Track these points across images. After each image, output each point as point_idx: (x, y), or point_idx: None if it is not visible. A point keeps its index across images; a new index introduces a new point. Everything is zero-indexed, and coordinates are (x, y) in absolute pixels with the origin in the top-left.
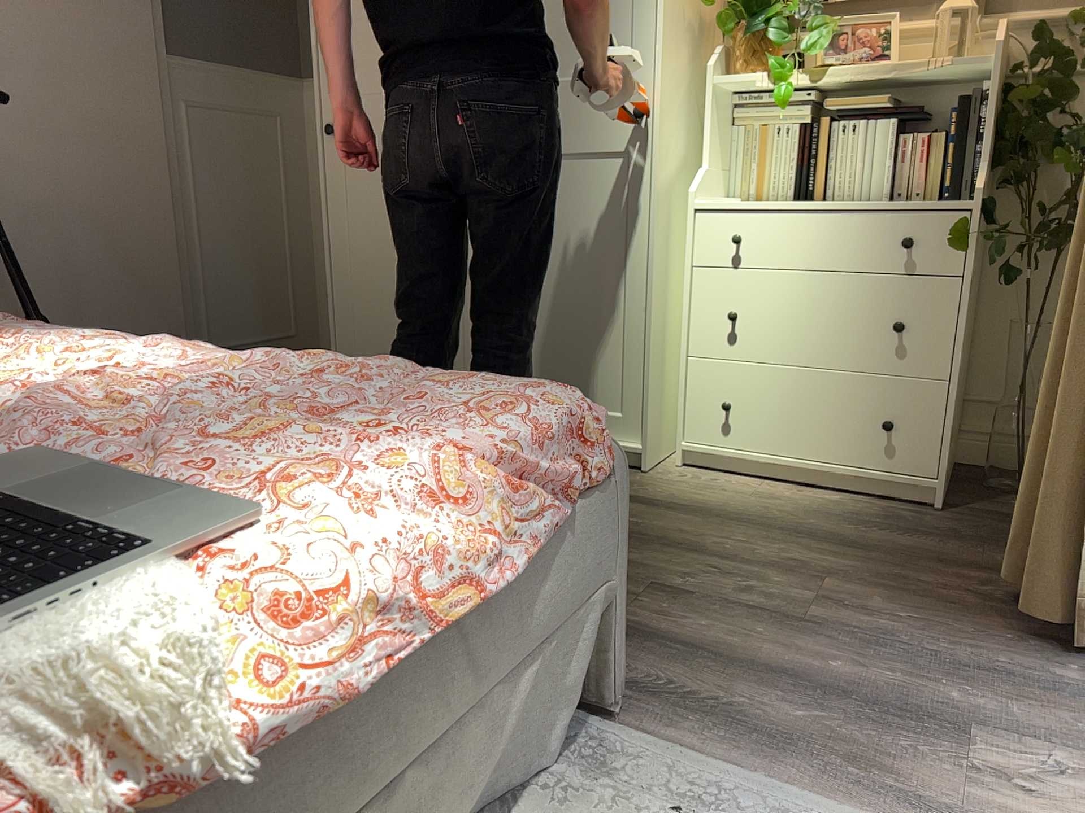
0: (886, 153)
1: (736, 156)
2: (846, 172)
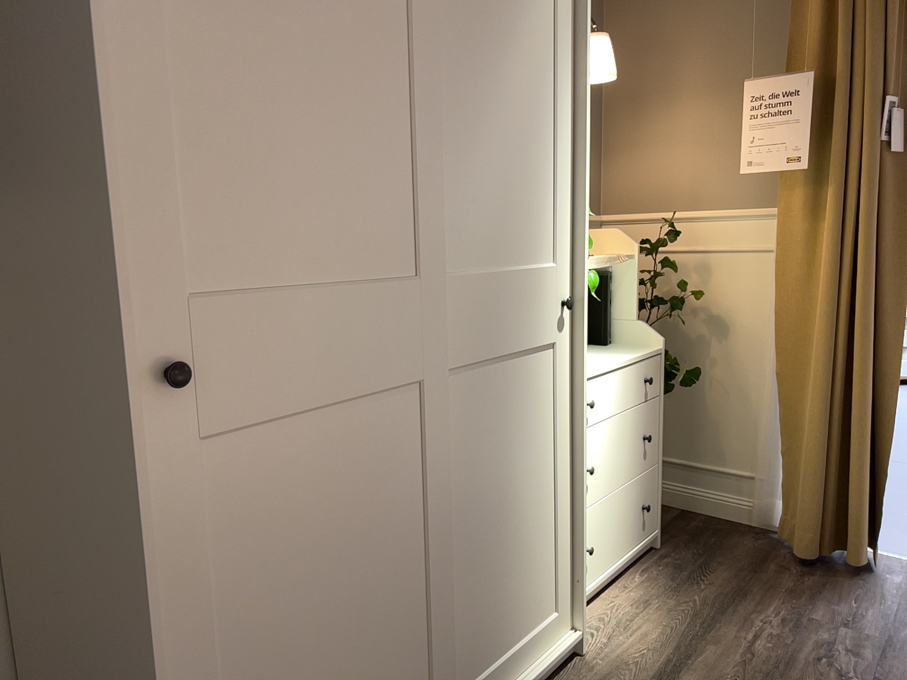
0: None
1: None
2: None
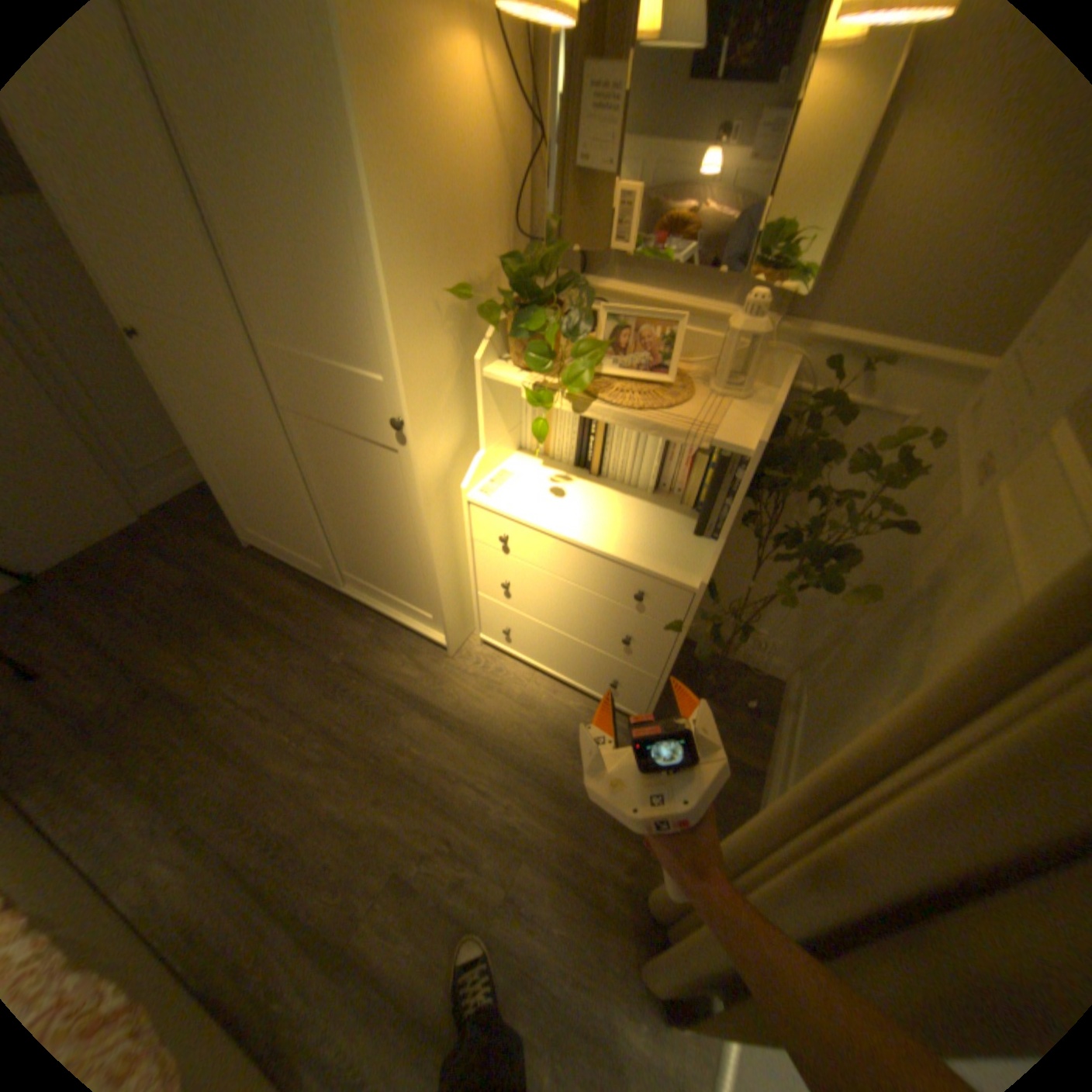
0: (654, 454)
1: (526, 413)
2: (619, 458)
